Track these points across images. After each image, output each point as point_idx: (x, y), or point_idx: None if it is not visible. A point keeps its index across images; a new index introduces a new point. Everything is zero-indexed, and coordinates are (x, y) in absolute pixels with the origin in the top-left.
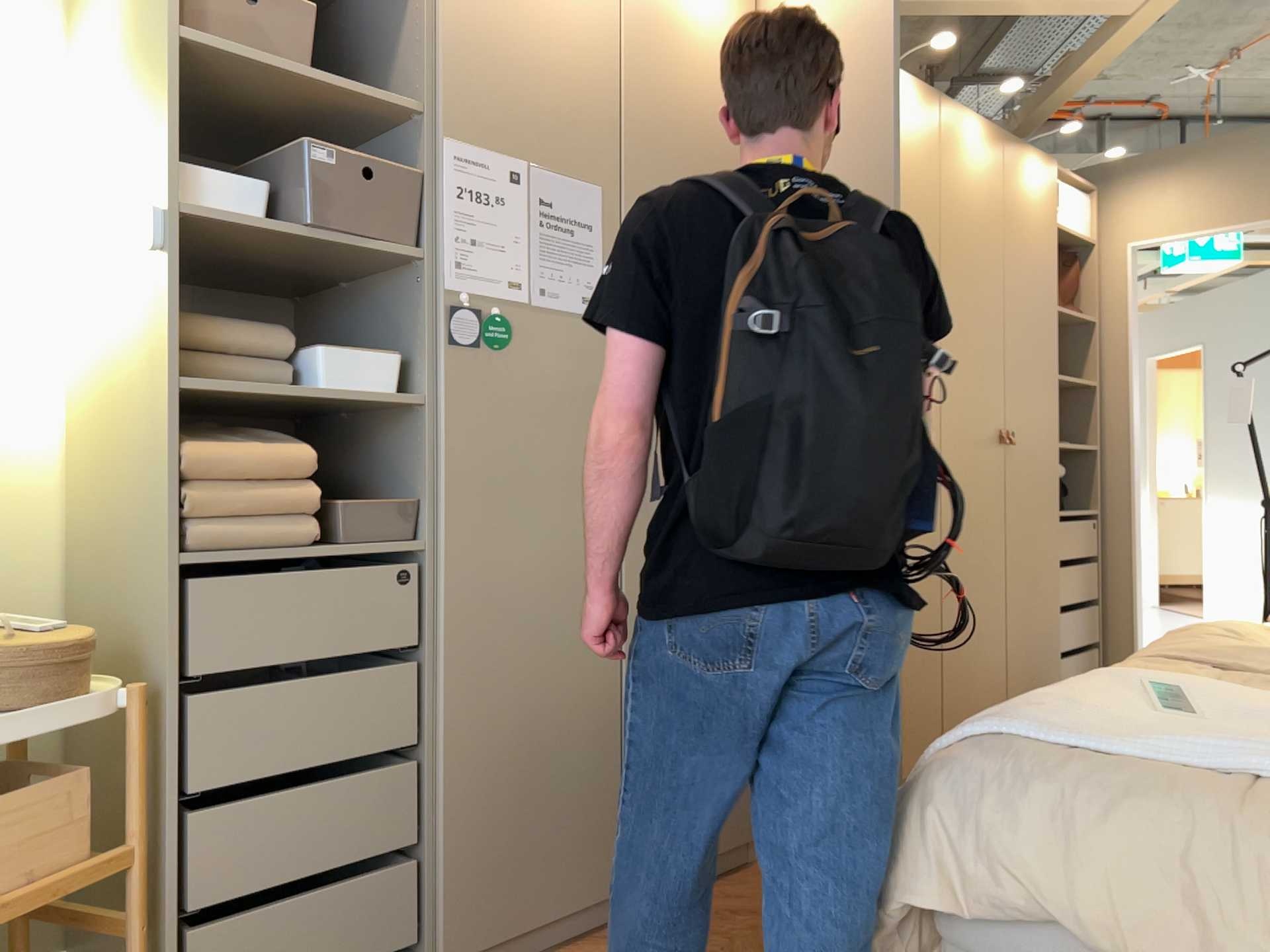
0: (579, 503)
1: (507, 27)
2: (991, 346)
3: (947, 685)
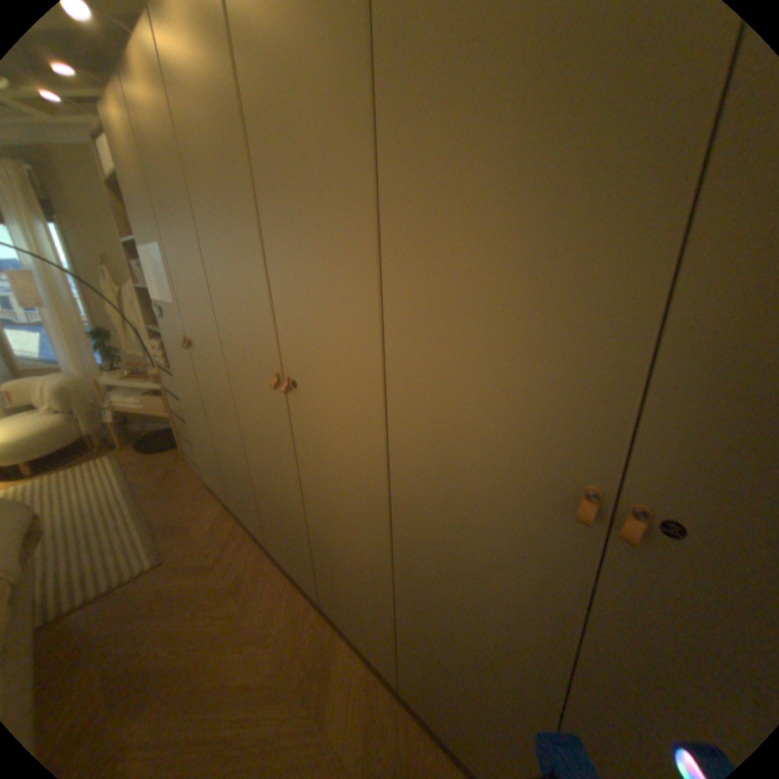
0: (188, 377)
1: (127, 189)
2: (560, 295)
3: (398, 658)
